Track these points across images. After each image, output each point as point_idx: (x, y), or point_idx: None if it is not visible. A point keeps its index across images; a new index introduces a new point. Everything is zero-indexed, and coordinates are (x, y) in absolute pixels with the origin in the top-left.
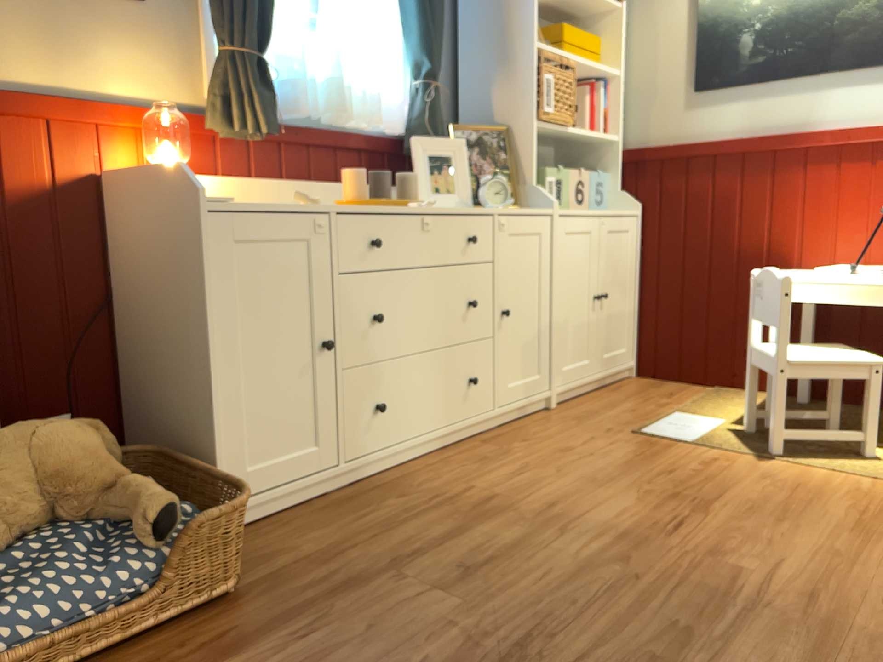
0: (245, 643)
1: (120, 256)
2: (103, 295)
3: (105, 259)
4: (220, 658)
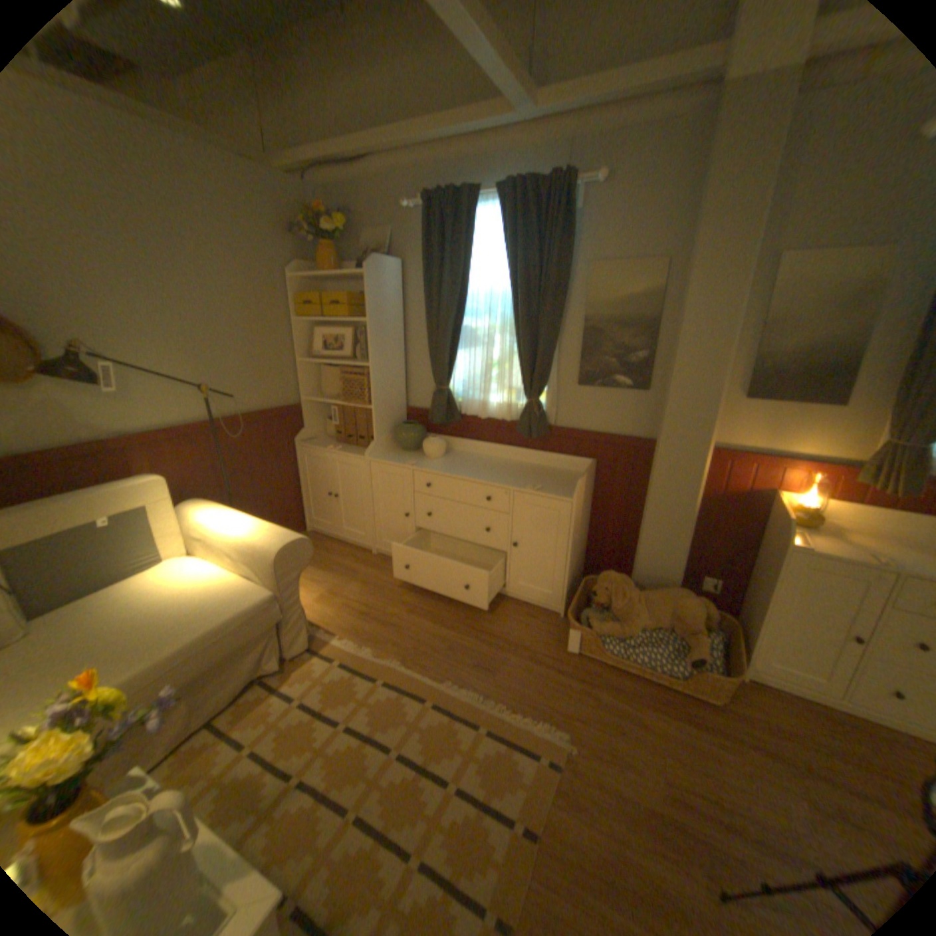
0: (703, 730)
1: (768, 533)
2: (757, 542)
3: (765, 527)
4: (689, 725)
